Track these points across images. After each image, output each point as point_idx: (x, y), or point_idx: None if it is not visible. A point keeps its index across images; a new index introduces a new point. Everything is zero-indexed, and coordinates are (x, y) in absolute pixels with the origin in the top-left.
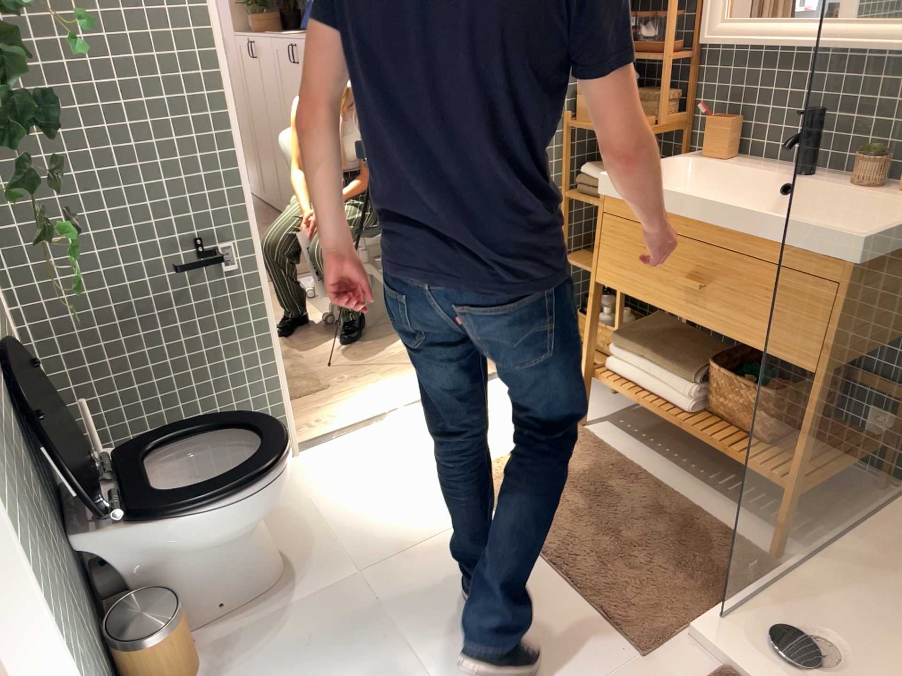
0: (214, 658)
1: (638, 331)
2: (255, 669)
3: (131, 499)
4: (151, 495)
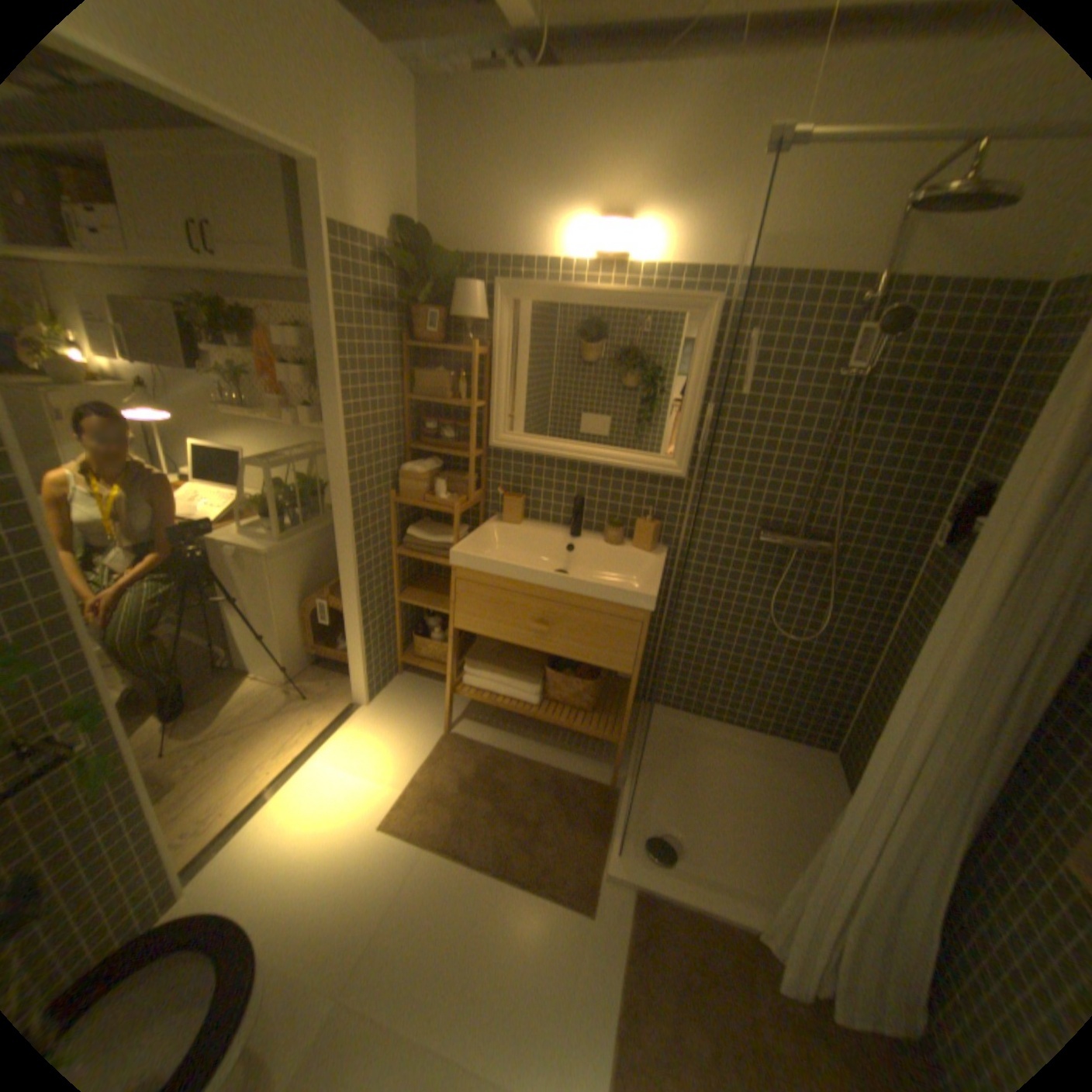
0: None
1: (479, 650)
2: None
3: None
4: None
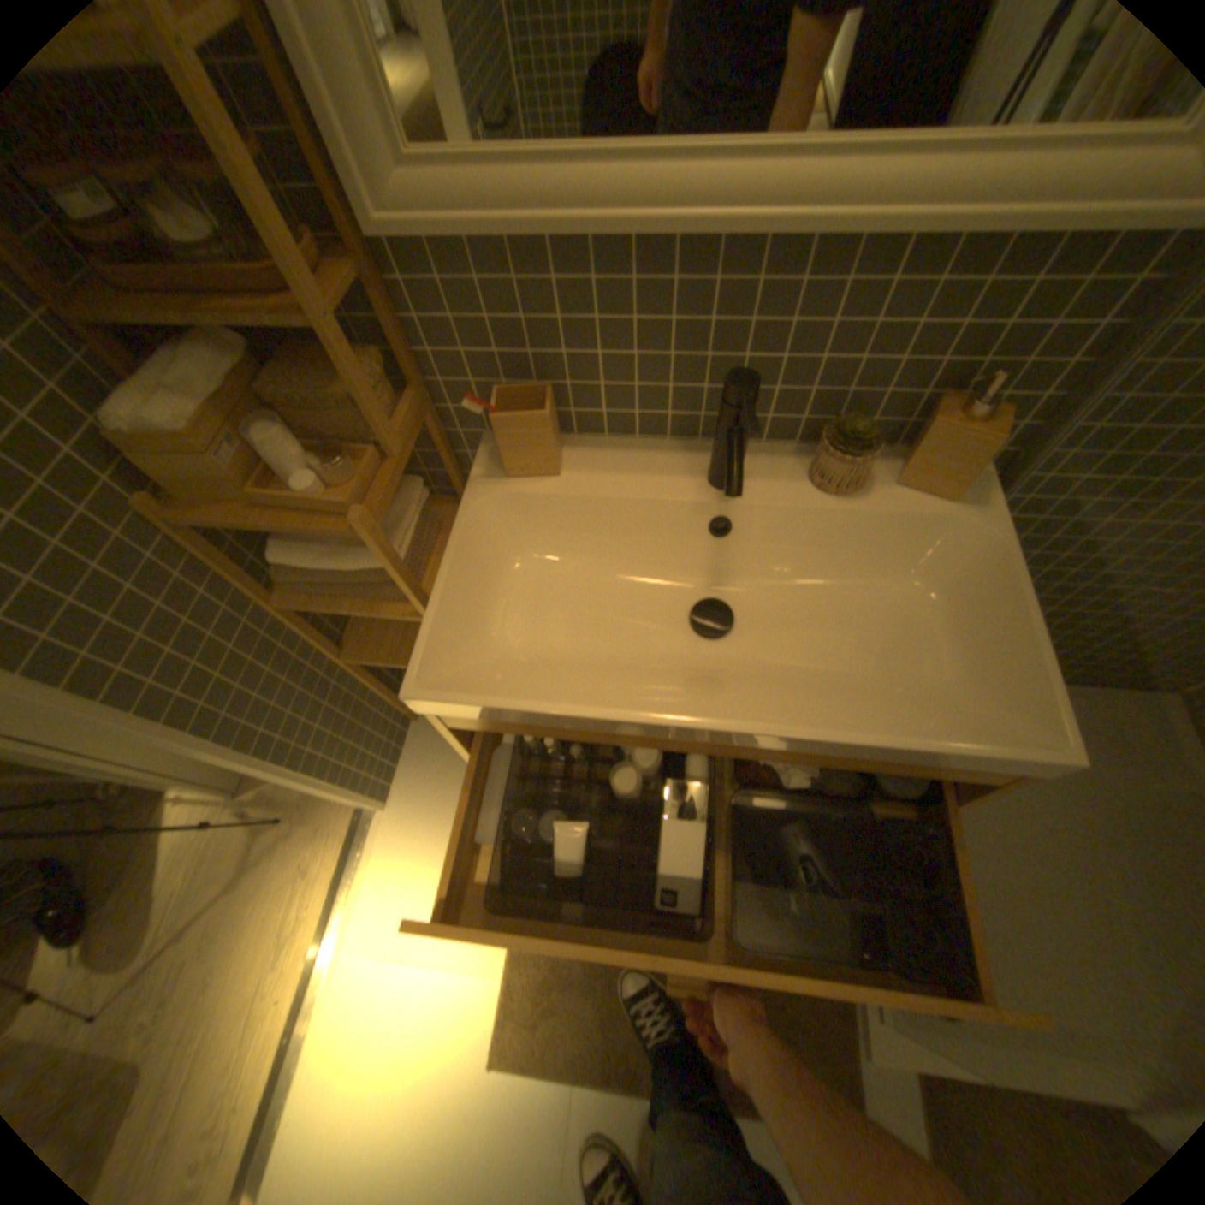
0: None
1: None
2: None
3: None
4: None
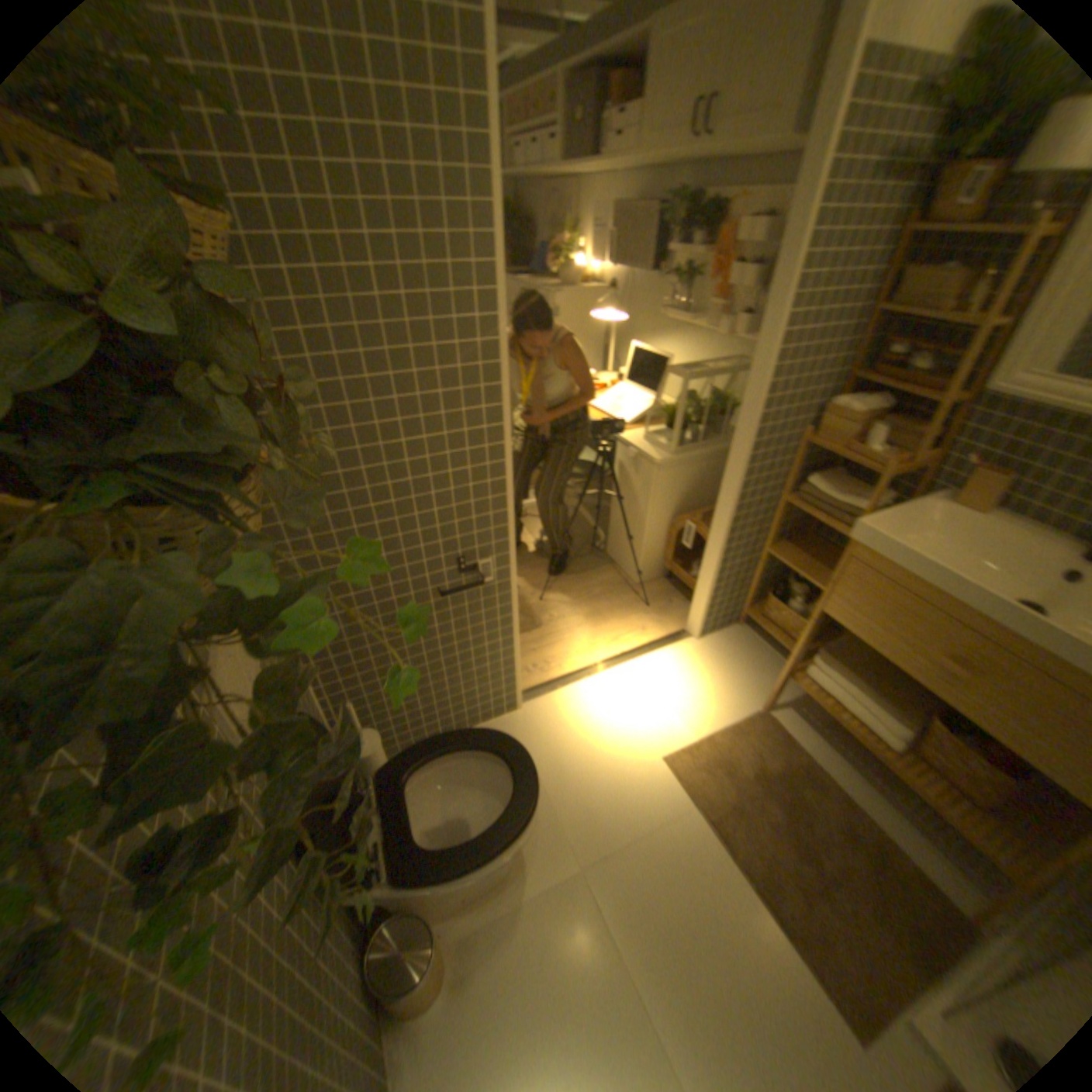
0: (458, 963)
1: (844, 646)
2: (495, 986)
3: (398, 869)
4: (417, 869)
